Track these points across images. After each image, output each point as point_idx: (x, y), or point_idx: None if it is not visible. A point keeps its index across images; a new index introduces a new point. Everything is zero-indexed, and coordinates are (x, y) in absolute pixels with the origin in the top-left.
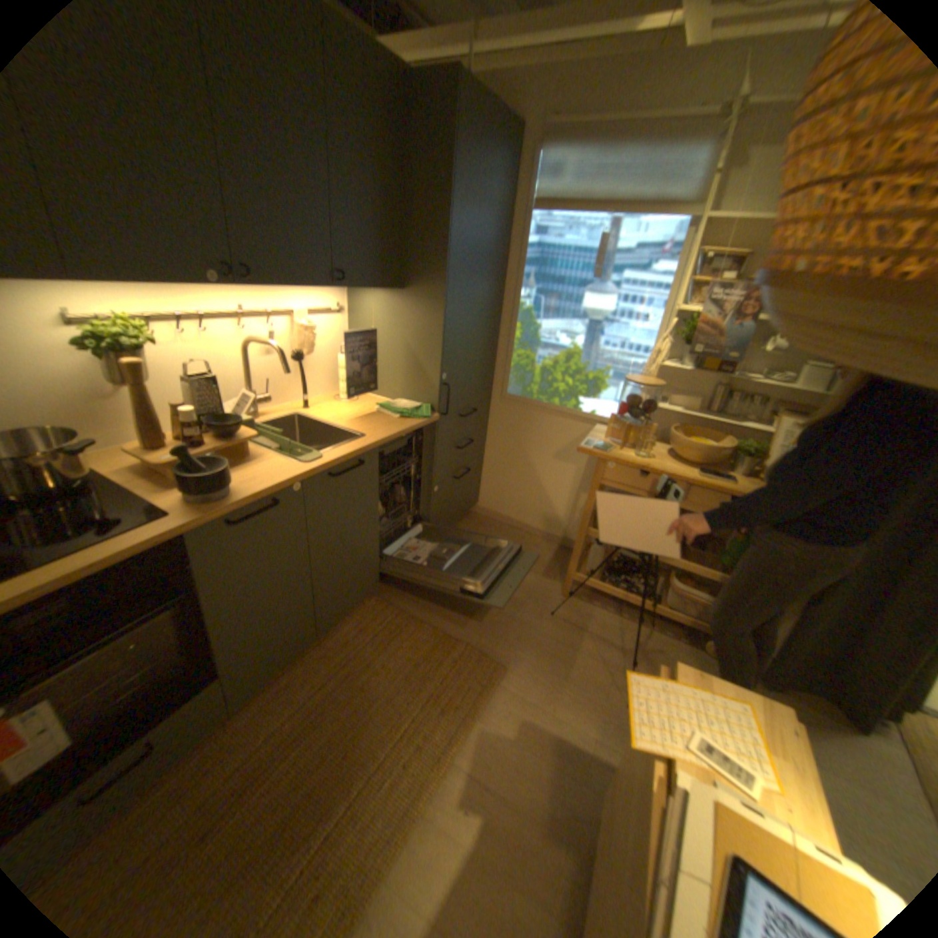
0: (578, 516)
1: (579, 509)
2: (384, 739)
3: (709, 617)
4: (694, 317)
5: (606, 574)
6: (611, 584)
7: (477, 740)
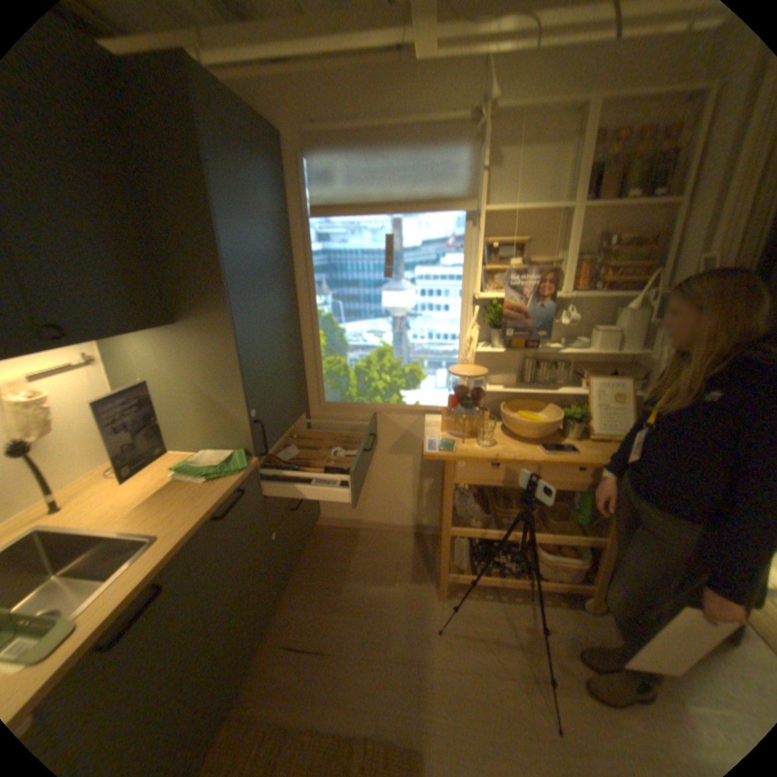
0: (425, 502)
1: (426, 496)
2: None
3: (581, 578)
4: (490, 302)
5: (476, 564)
6: (483, 572)
7: None
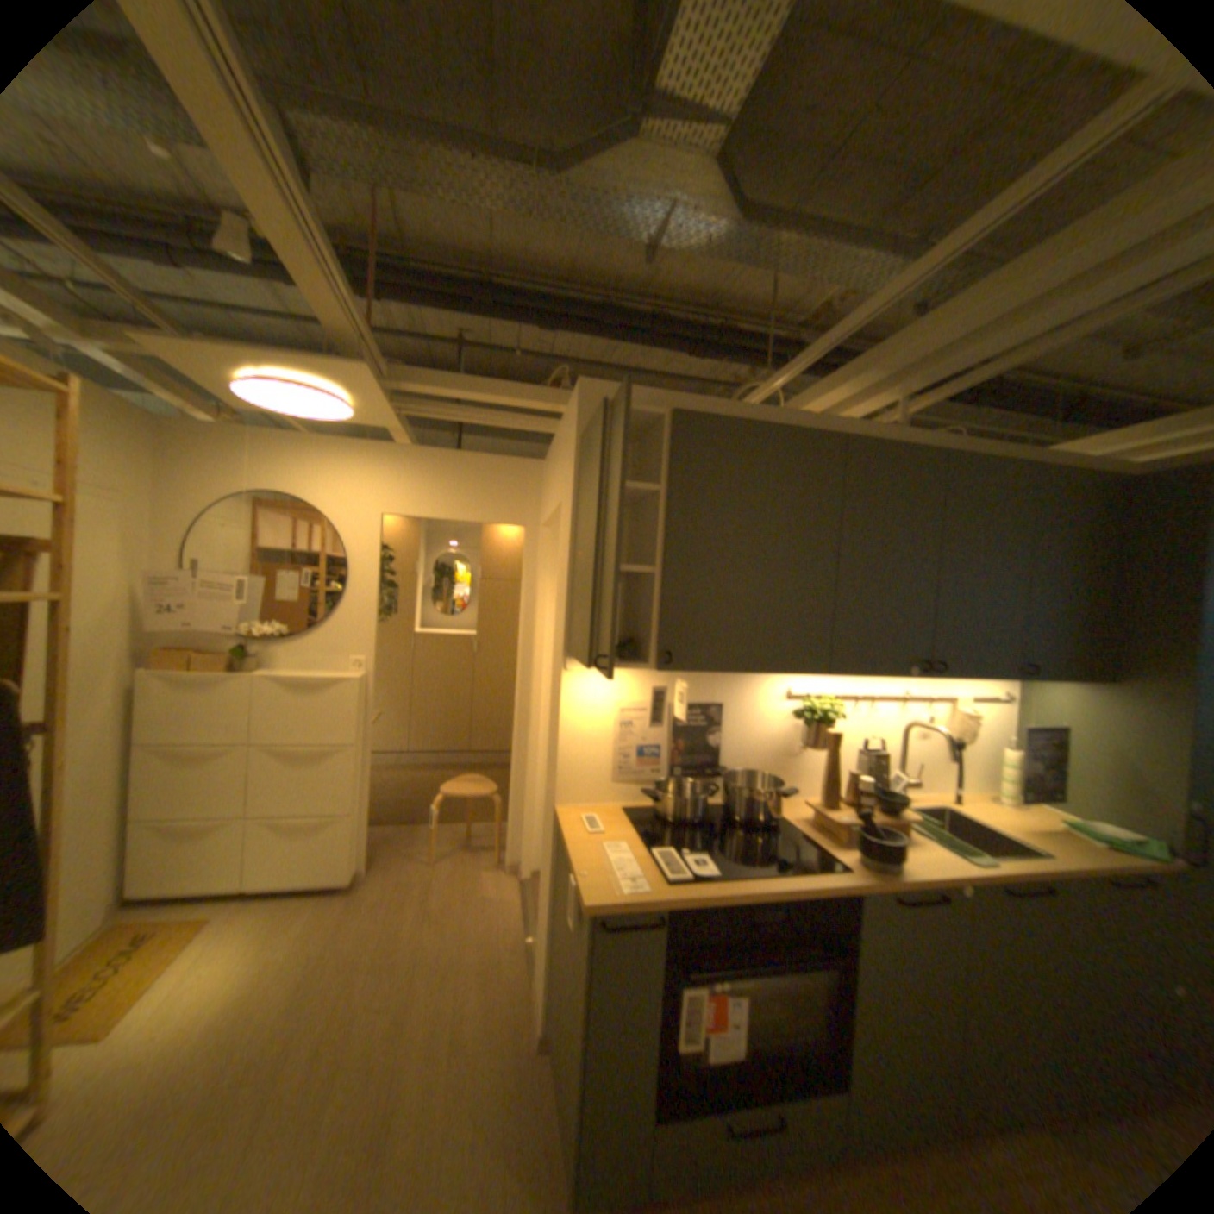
0: None
1: None
2: None
3: None
4: None
5: None
6: None
7: None
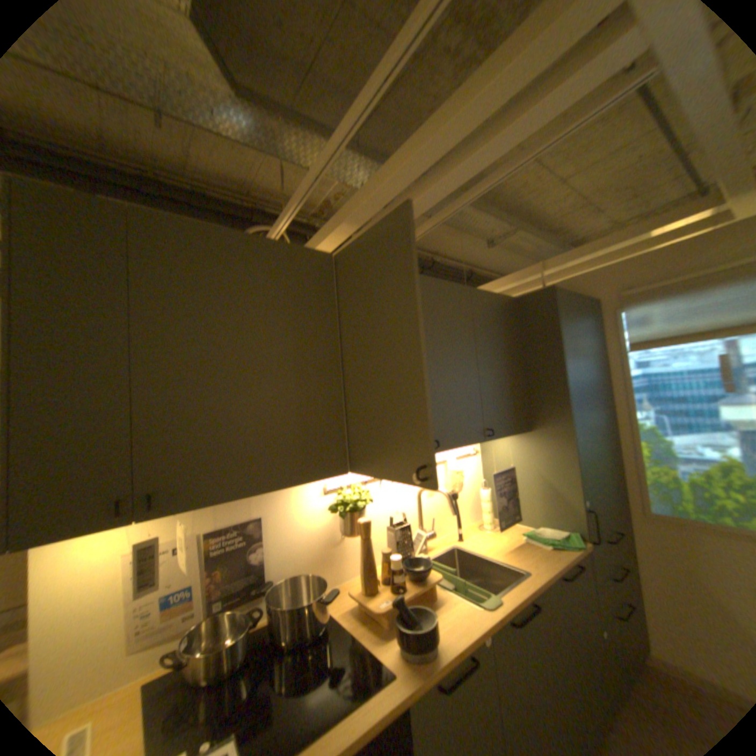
0: None
1: None
2: None
3: None
4: None
5: None
6: None
7: None
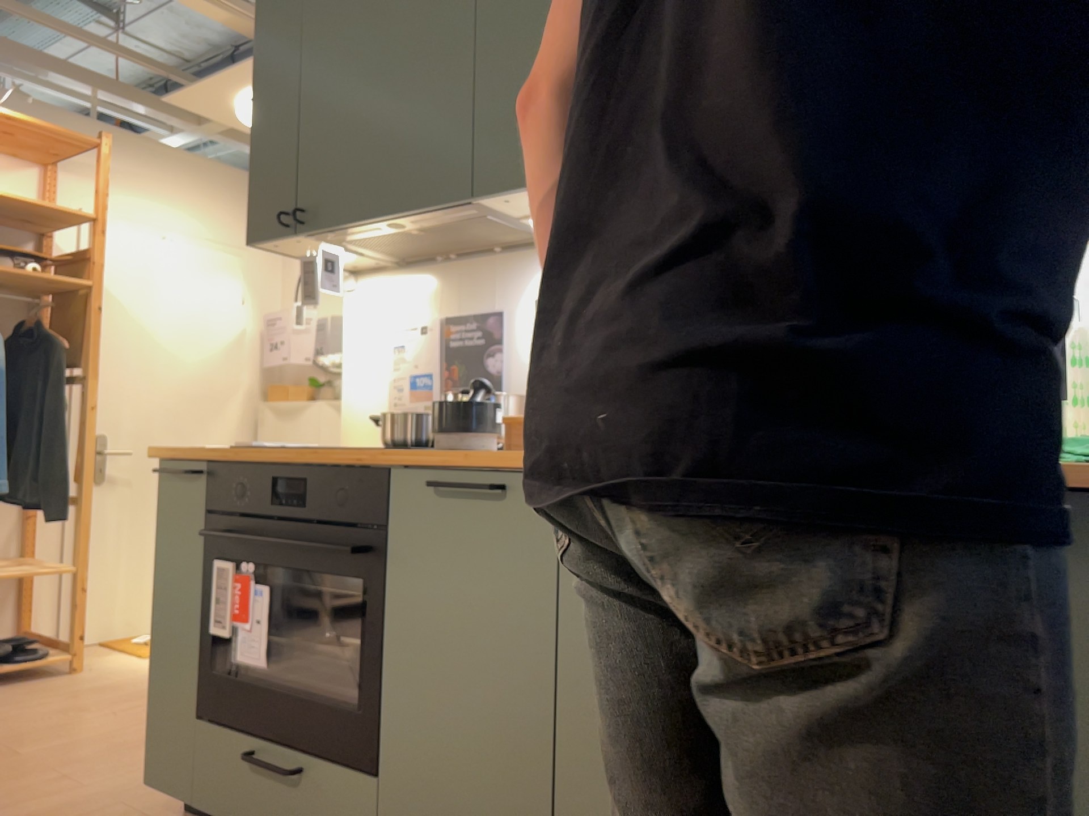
0: None
1: None
2: None
3: None
4: None
5: None
6: None
7: None
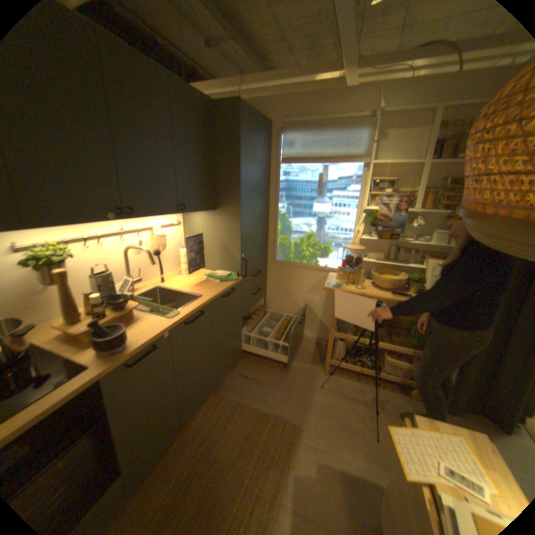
0: (324, 324)
1: (325, 320)
2: (234, 494)
3: (410, 376)
4: (373, 212)
5: (348, 358)
6: (352, 363)
7: (293, 482)
